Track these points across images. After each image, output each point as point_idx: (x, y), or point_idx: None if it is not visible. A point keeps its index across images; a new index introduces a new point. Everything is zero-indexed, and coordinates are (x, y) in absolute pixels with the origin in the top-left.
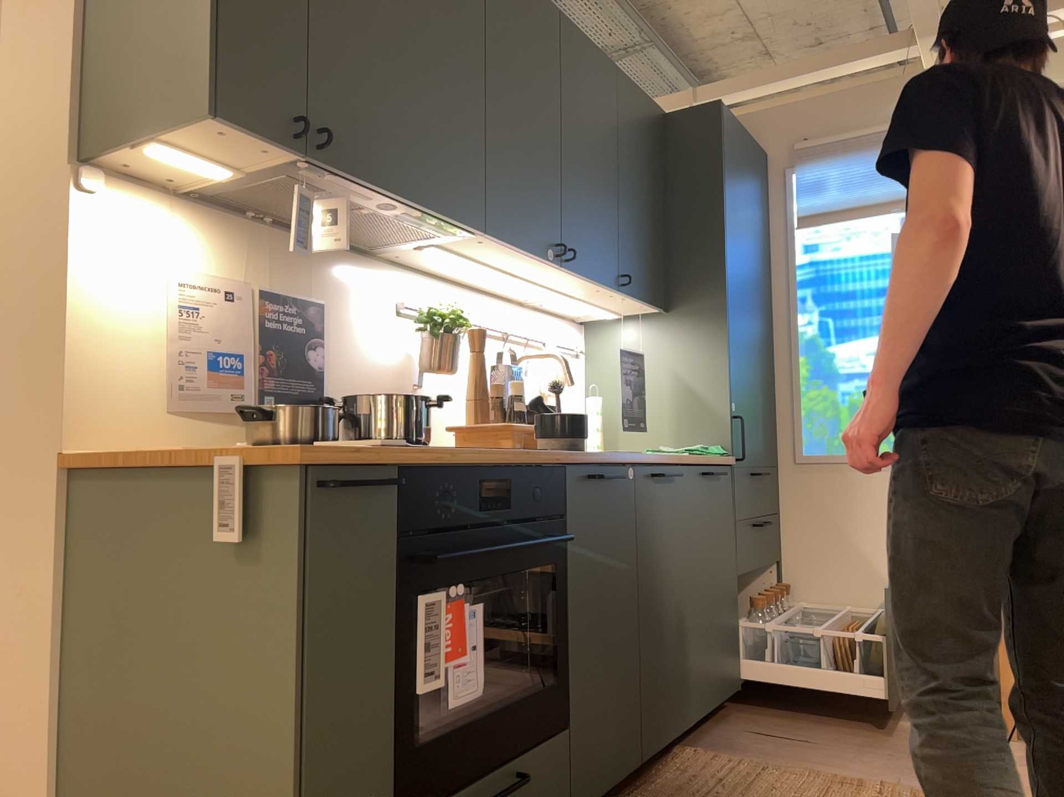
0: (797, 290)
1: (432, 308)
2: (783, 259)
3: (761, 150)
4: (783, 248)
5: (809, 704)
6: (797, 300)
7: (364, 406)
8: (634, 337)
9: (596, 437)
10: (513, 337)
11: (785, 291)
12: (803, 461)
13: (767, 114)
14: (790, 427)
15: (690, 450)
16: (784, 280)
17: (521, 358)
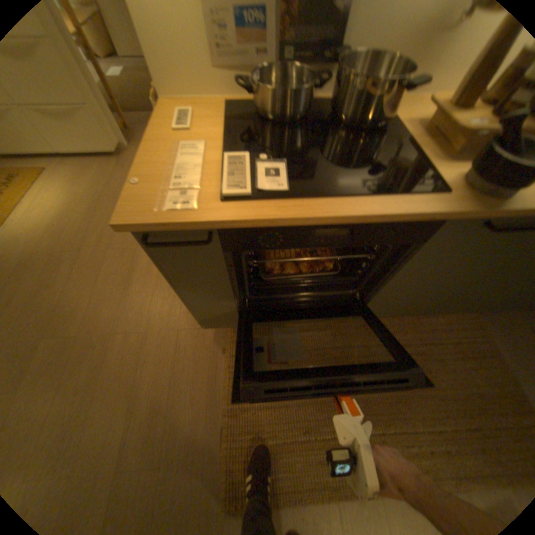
0: None
1: None
2: None
3: None
4: None
5: None
6: None
7: (346, 75)
8: None
9: None
10: None
11: None
12: None
13: None
14: None
15: None
16: None
17: None
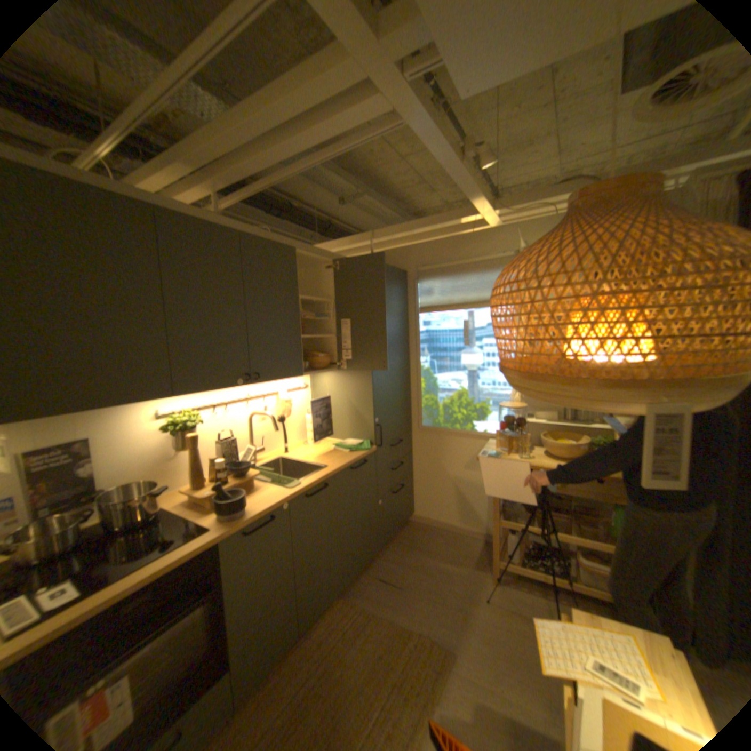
0: (420, 345)
1: (176, 416)
2: (414, 327)
3: (404, 268)
4: (414, 322)
5: (415, 551)
6: (420, 350)
7: (107, 506)
8: (331, 381)
9: (309, 435)
10: (255, 397)
11: (414, 345)
12: (422, 429)
13: (406, 248)
14: (416, 412)
15: (351, 447)
16: (414, 339)
17: (254, 414)
